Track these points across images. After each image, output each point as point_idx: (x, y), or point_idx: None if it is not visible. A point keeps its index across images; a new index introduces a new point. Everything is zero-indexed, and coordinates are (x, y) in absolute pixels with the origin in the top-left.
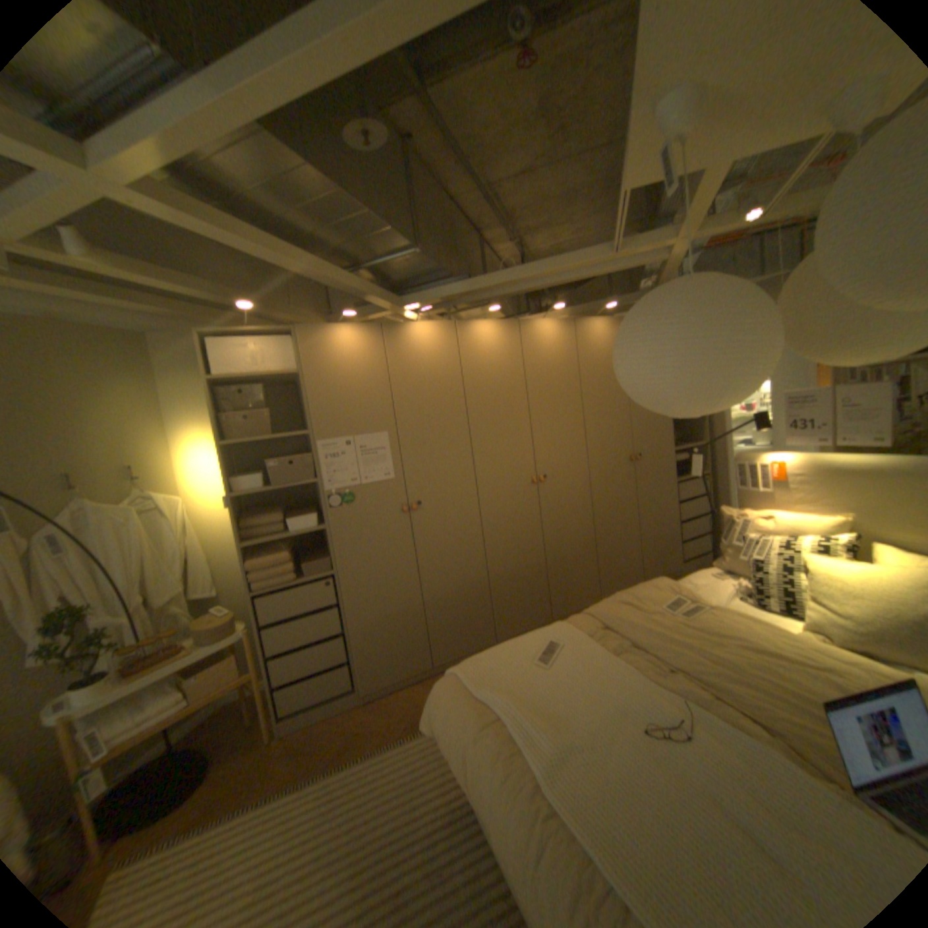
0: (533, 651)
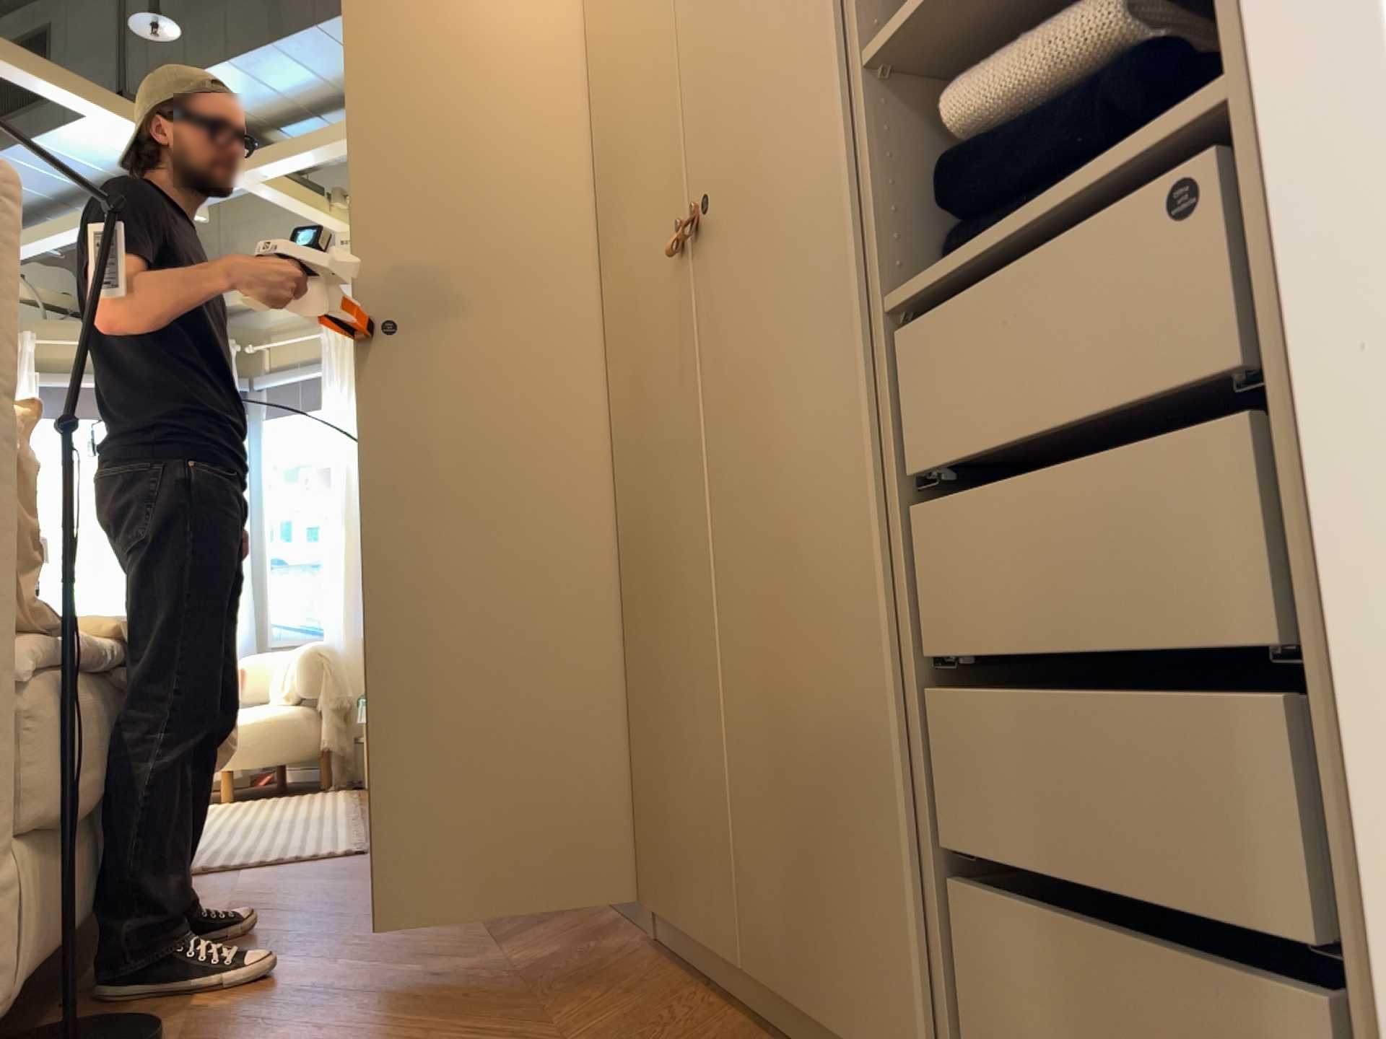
0: None
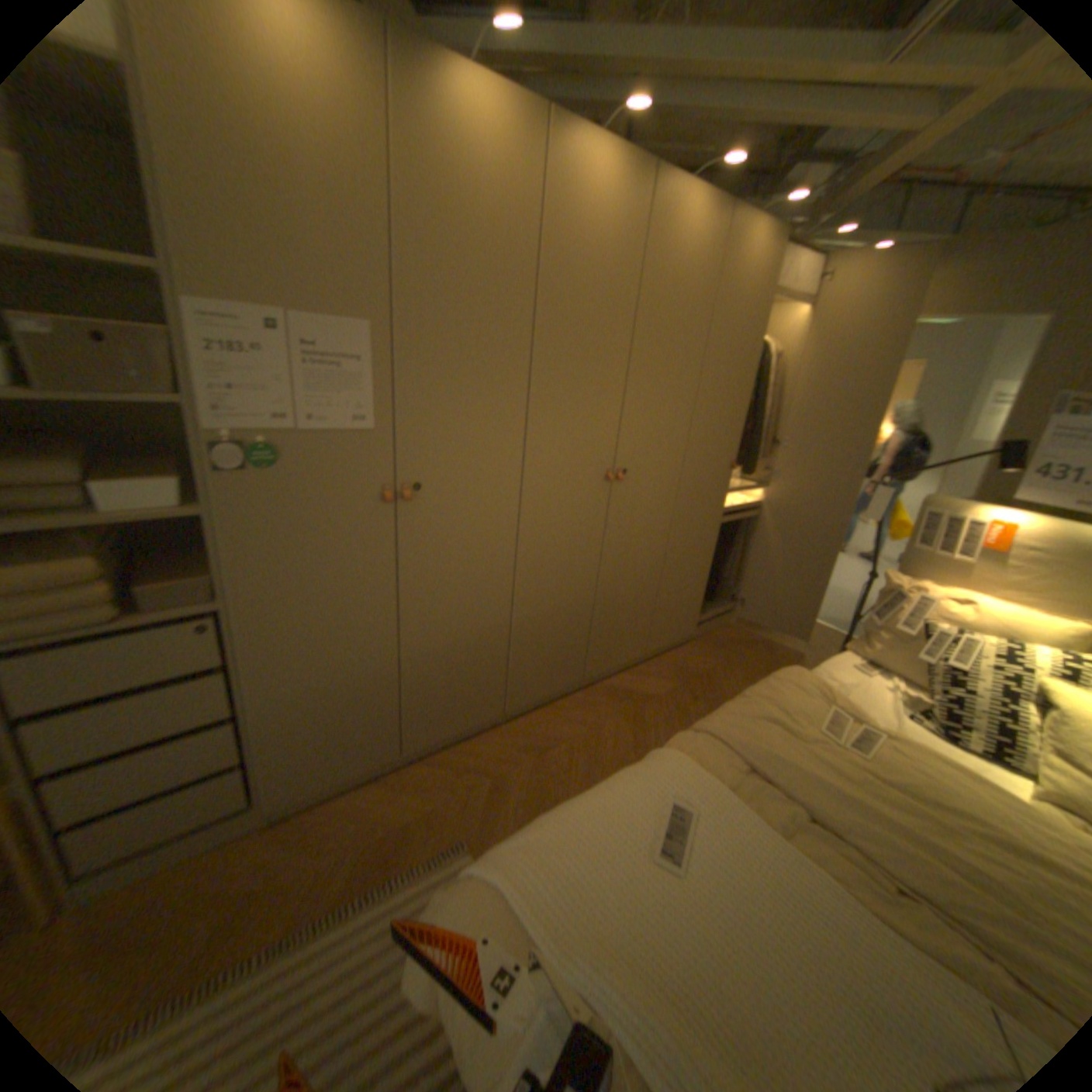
0: (646, 824)
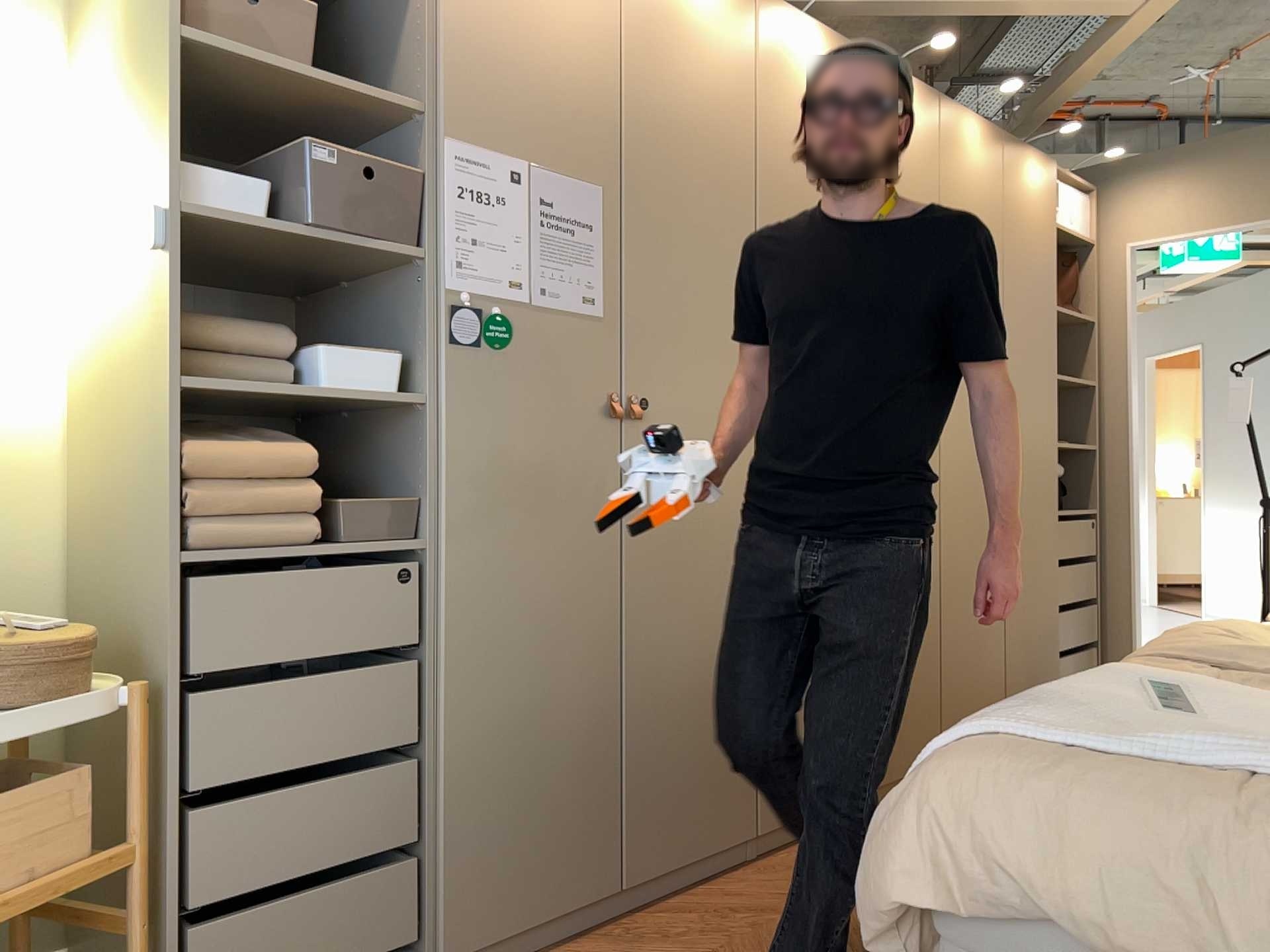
0: (1129, 697)
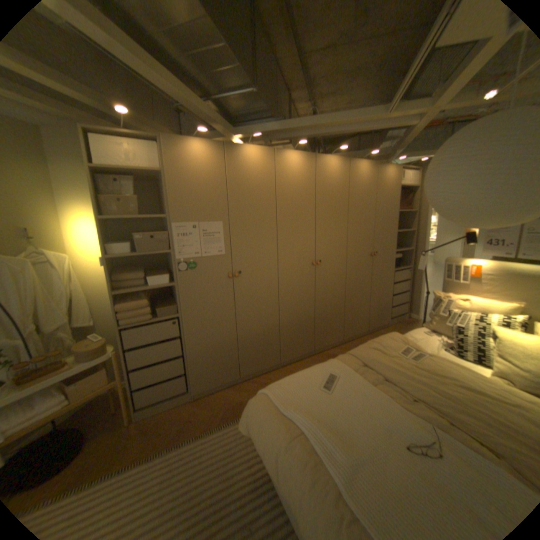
0: (319, 379)
